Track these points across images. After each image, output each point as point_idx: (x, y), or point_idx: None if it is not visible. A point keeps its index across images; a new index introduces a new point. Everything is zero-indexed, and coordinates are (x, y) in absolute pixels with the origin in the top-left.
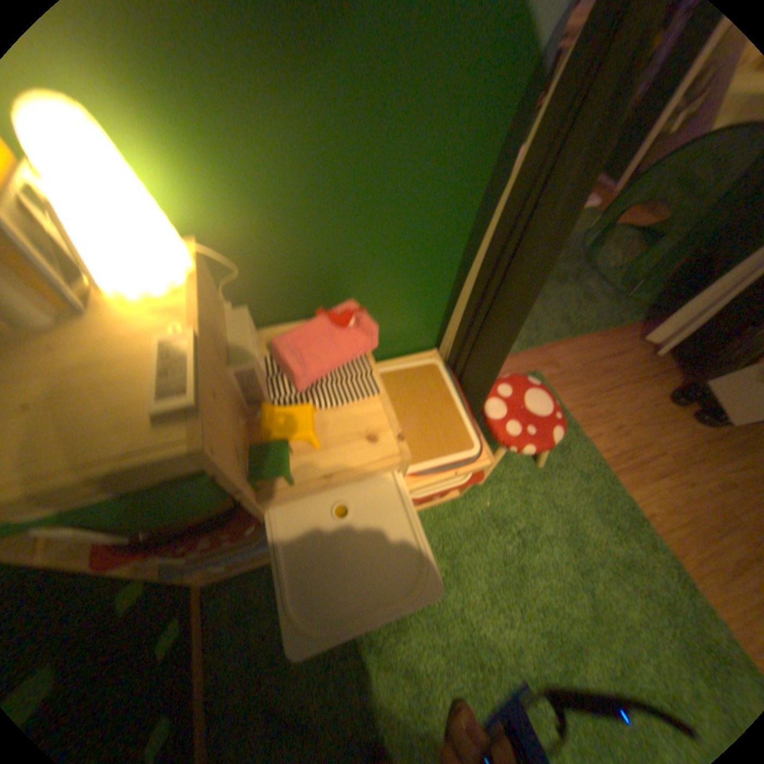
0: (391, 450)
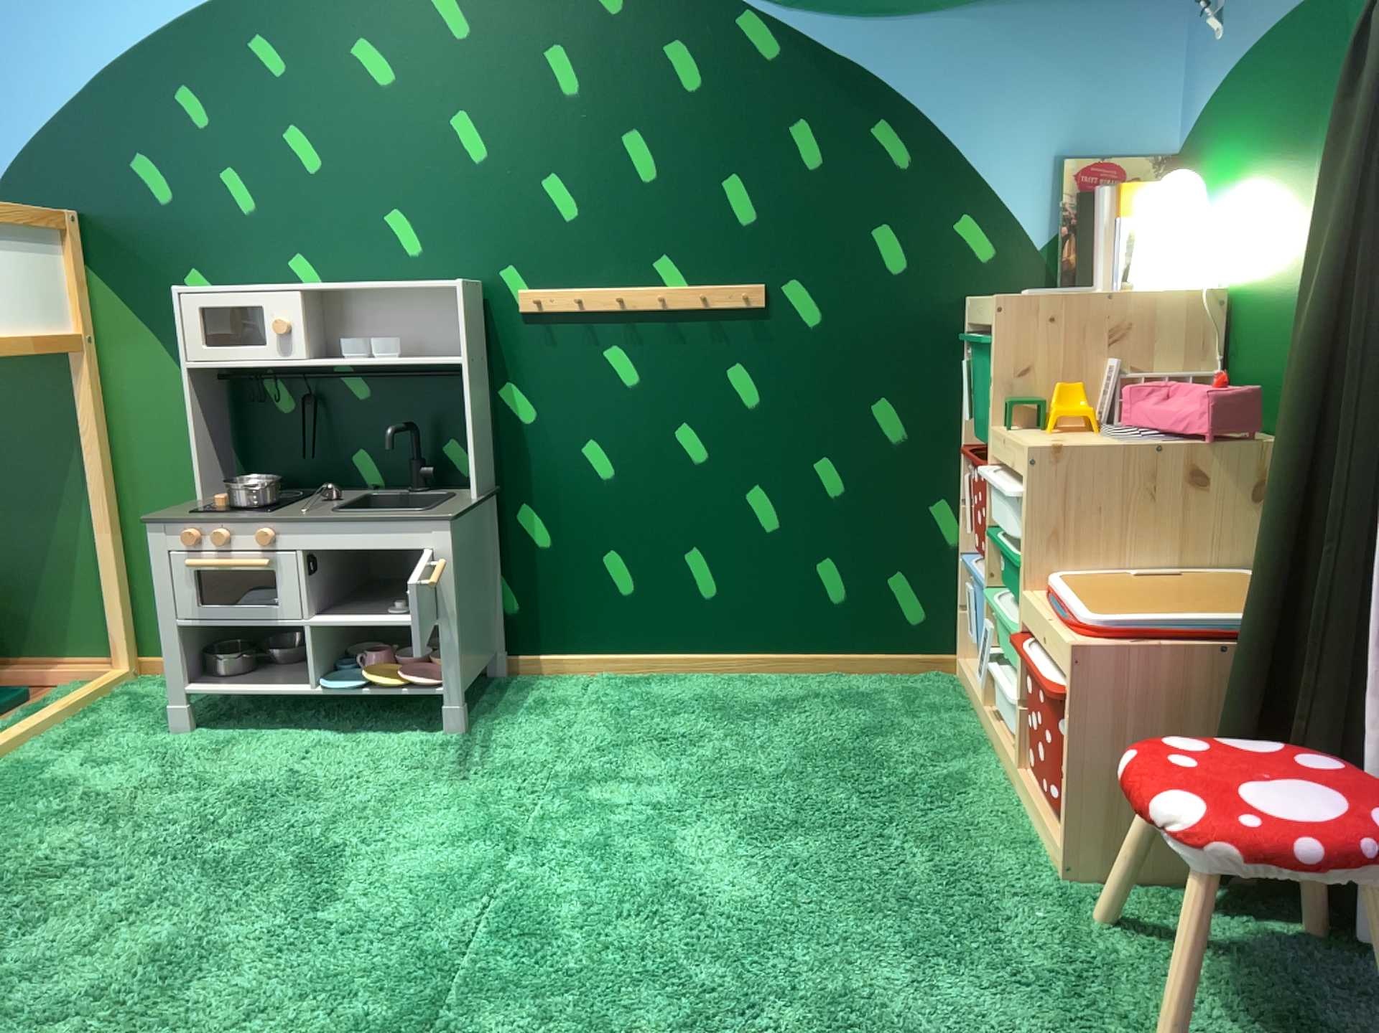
0: (1037, 446)
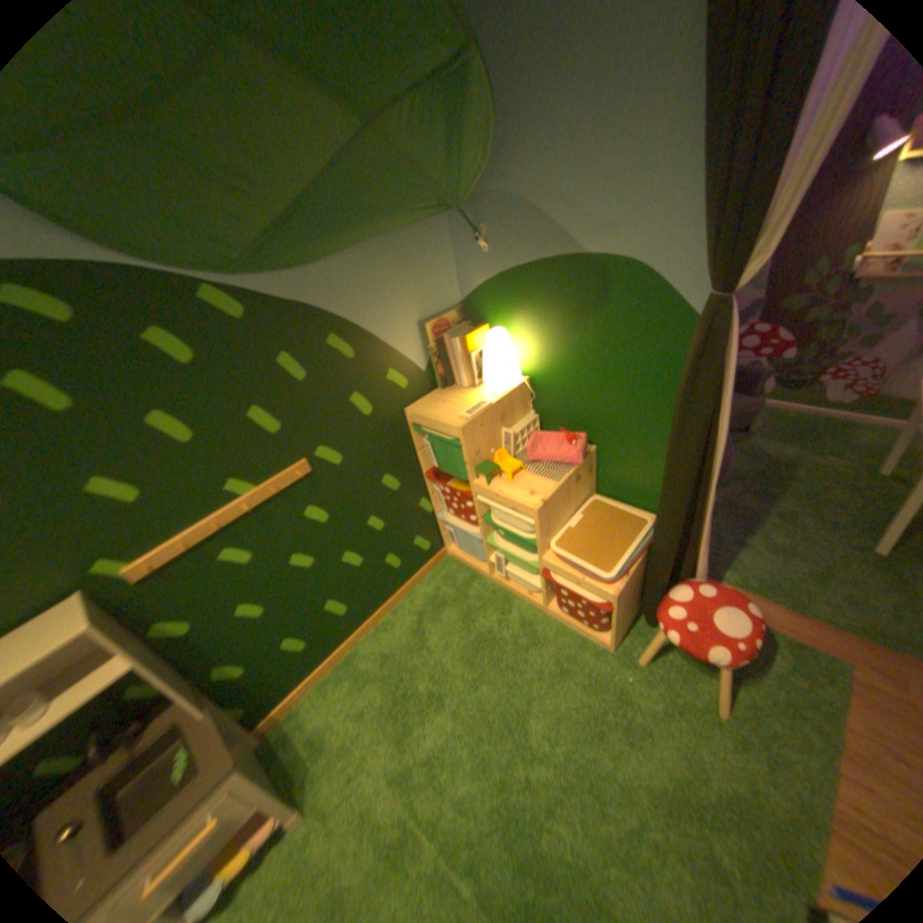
0: (532, 503)
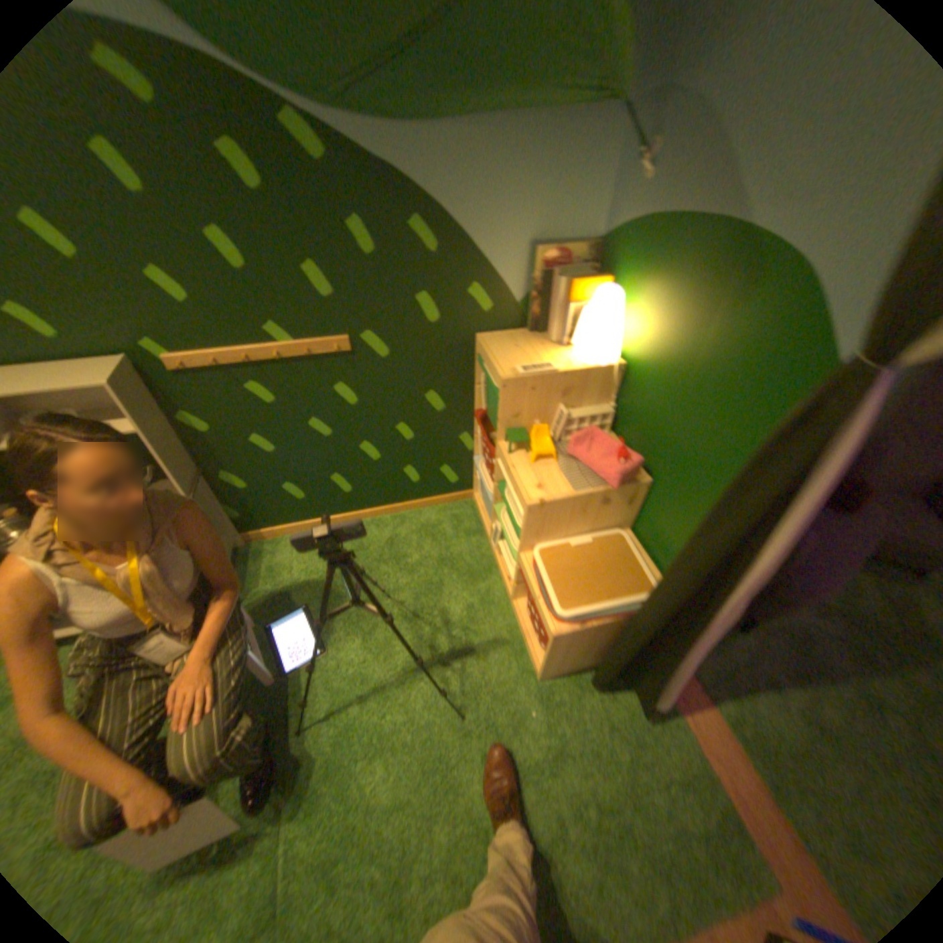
0: (530, 497)
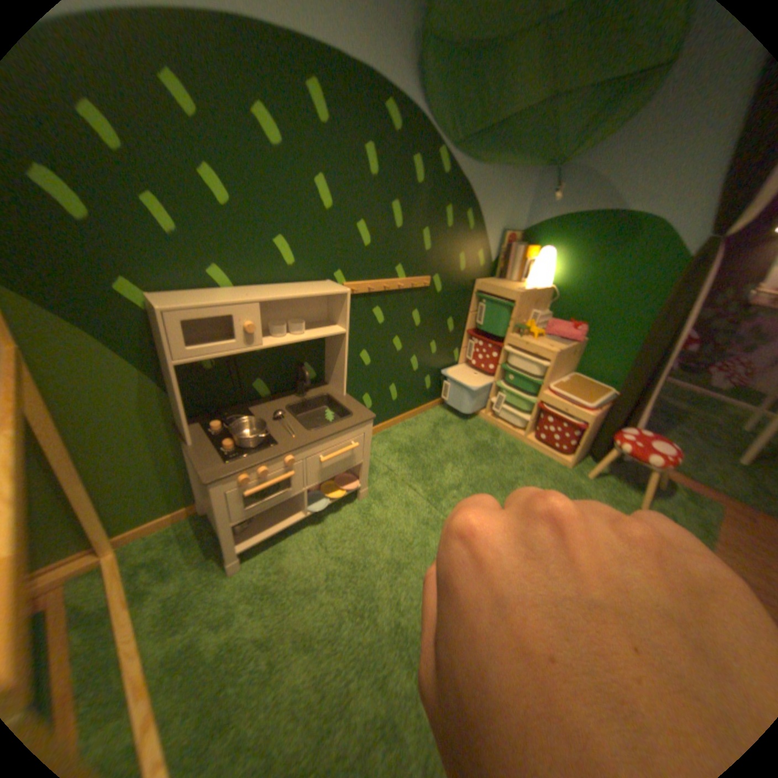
0: (553, 350)
